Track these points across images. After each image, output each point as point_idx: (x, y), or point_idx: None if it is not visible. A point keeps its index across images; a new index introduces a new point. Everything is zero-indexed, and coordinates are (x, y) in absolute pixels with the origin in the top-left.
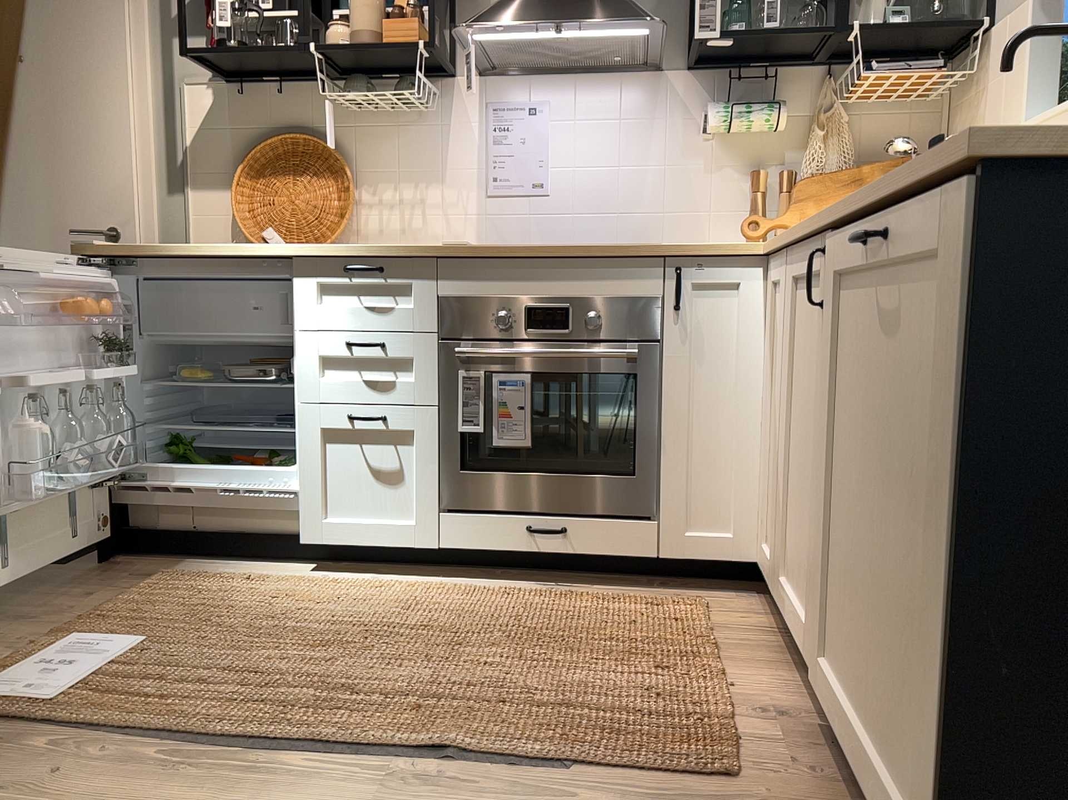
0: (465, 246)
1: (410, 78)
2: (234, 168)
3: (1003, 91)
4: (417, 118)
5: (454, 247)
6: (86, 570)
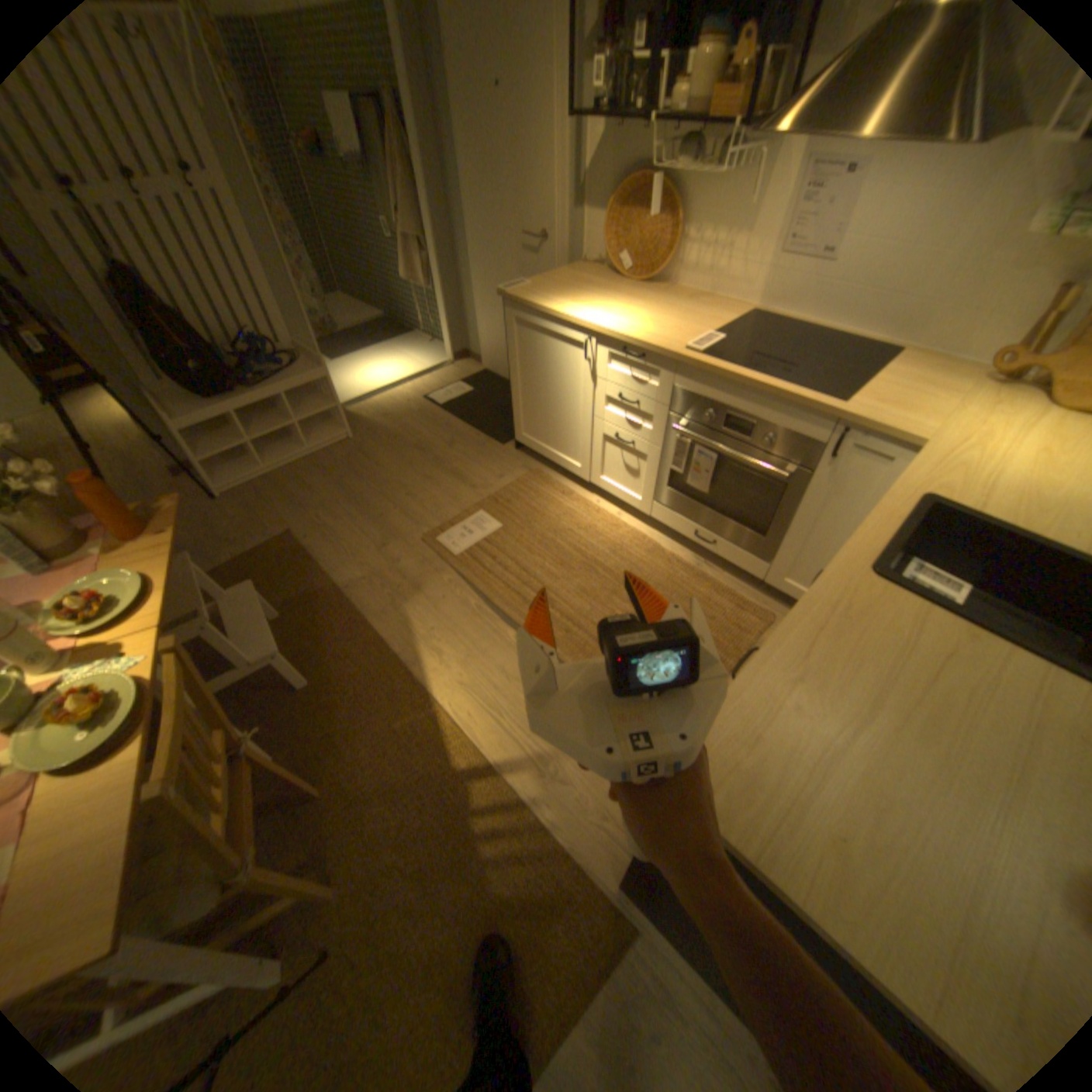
0: (696, 358)
1: (737, 138)
2: (612, 192)
3: None
4: (746, 164)
5: (687, 358)
6: (509, 452)
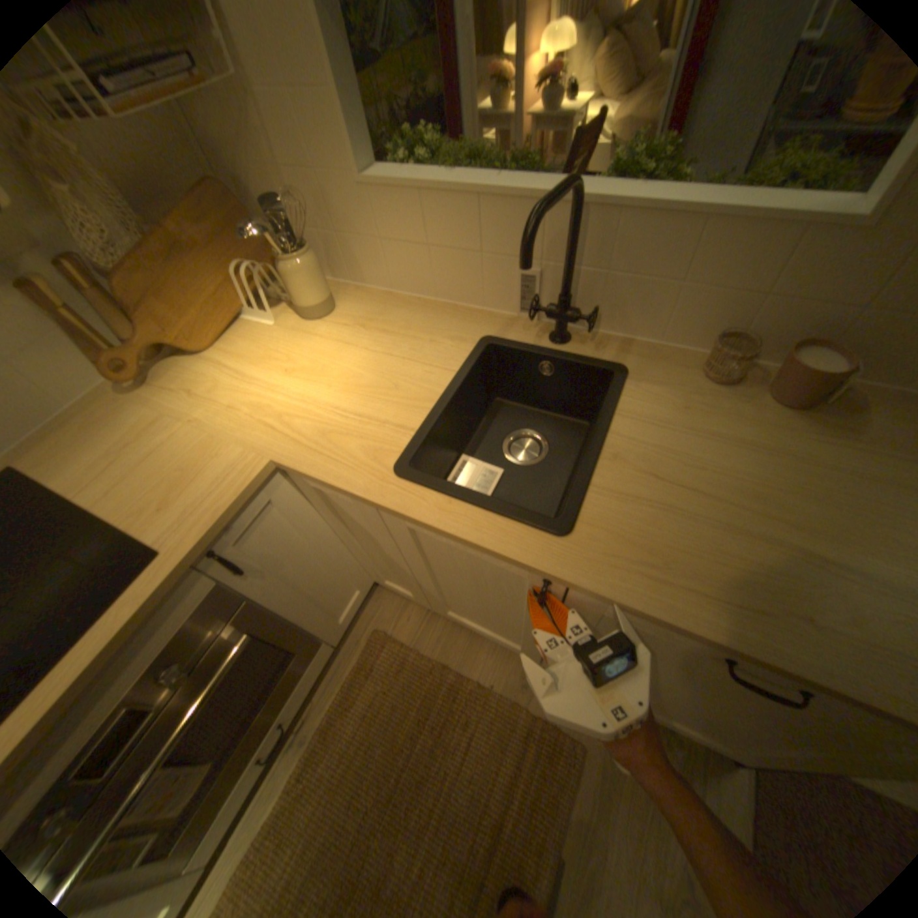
0: None
1: None
2: None
3: (297, 110)
4: None
5: None
6: None
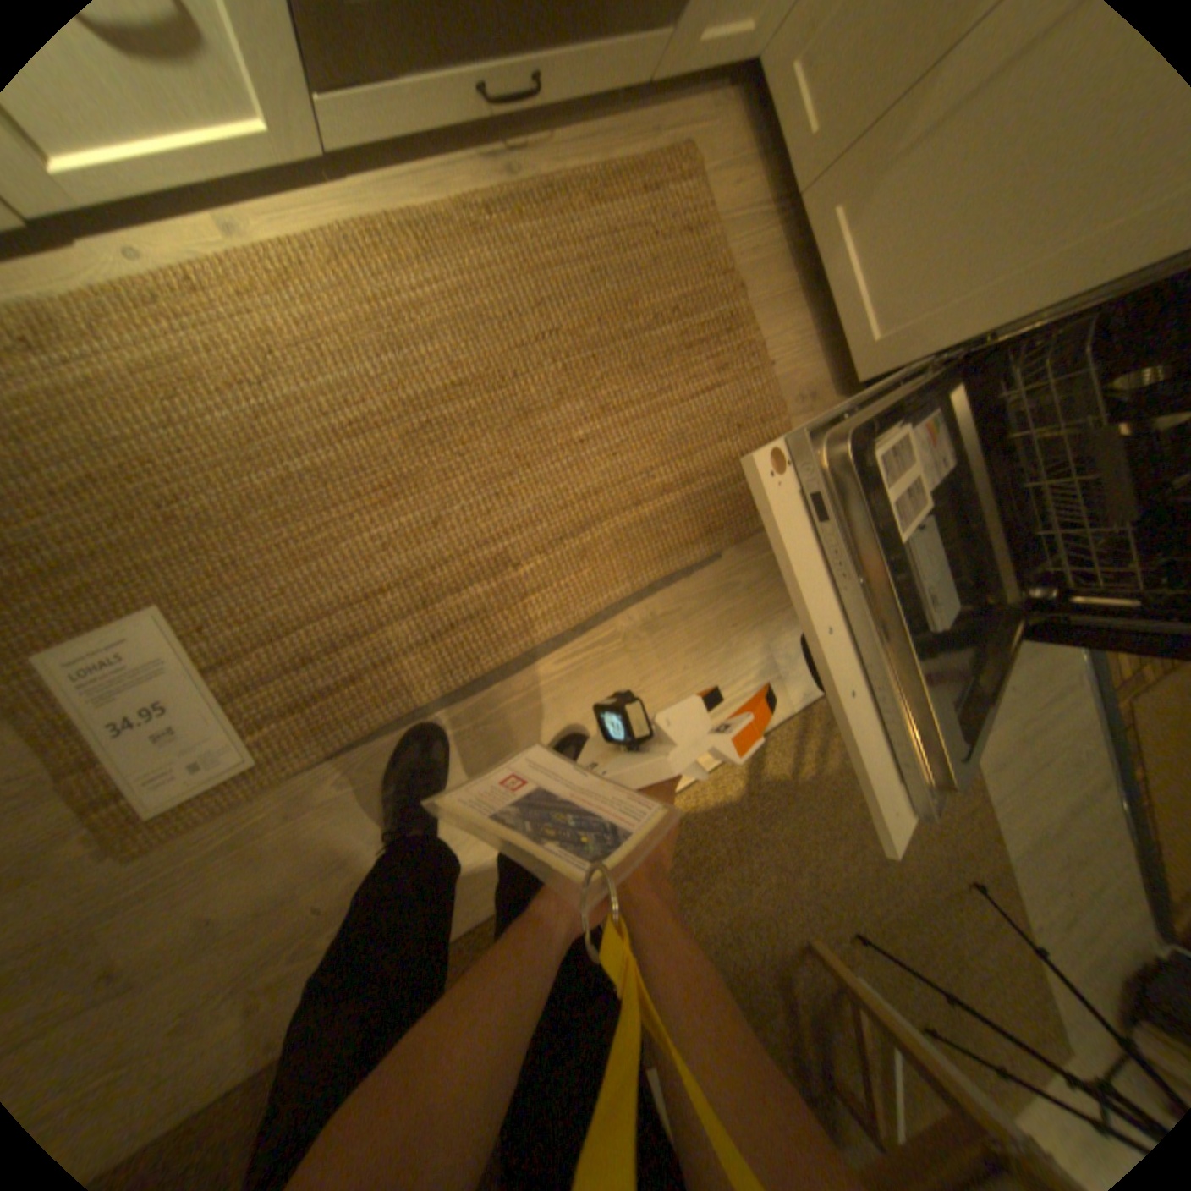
0: None
1: None
2: None
3: None
4: None
5: None
6: None
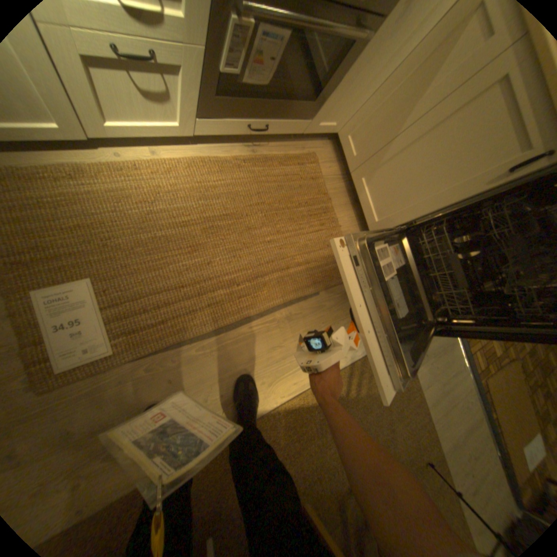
0: None
1: None
2: None
3: None
4: None
5: None
6: None
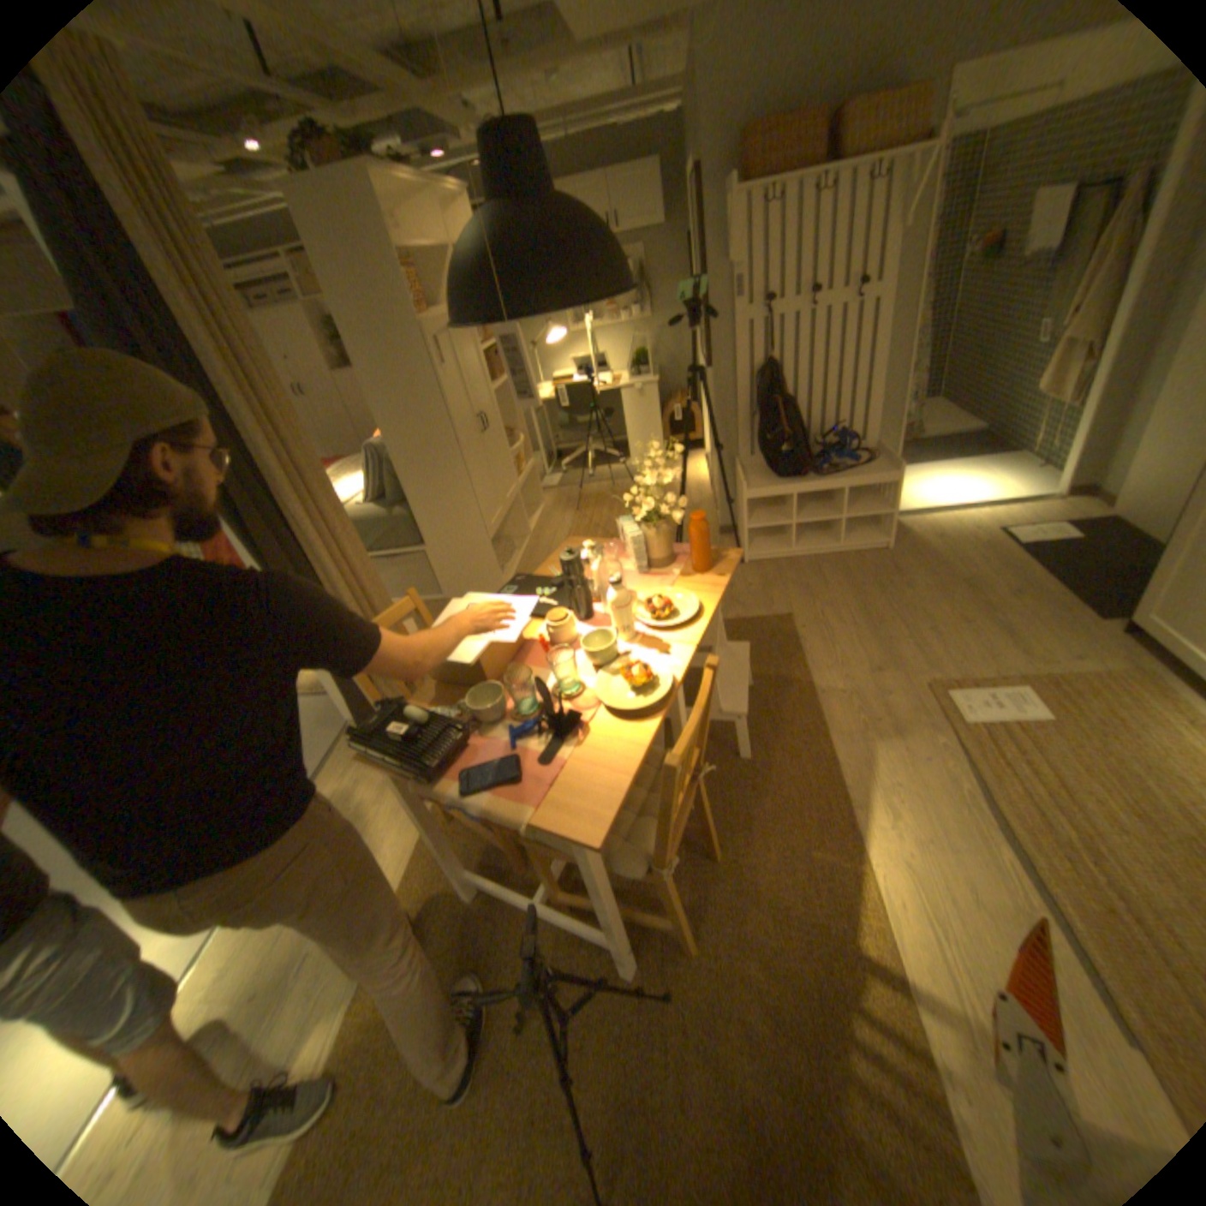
0: None
1: None
2: None
3: None
4: None
5: None
6: (1108, 632)
